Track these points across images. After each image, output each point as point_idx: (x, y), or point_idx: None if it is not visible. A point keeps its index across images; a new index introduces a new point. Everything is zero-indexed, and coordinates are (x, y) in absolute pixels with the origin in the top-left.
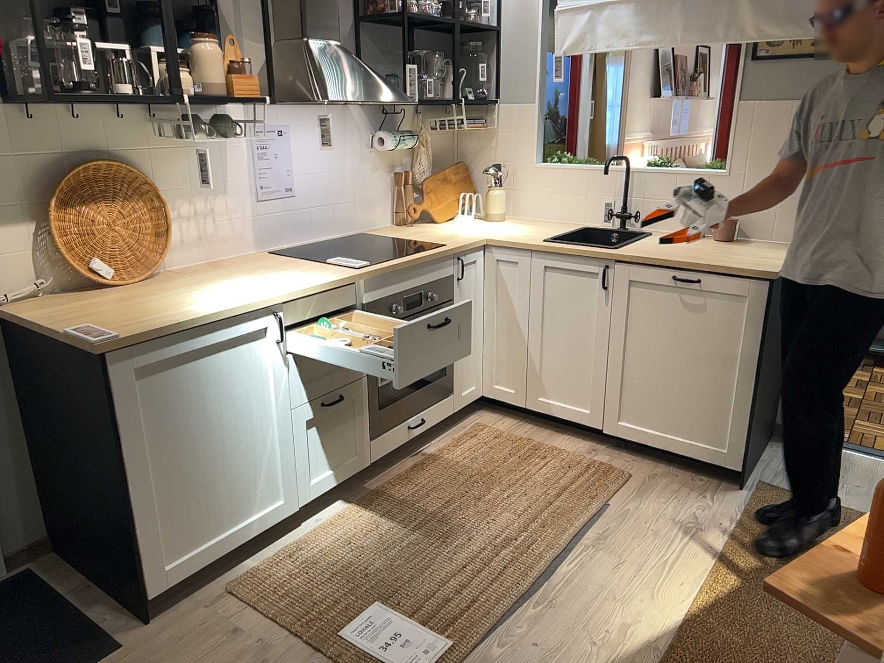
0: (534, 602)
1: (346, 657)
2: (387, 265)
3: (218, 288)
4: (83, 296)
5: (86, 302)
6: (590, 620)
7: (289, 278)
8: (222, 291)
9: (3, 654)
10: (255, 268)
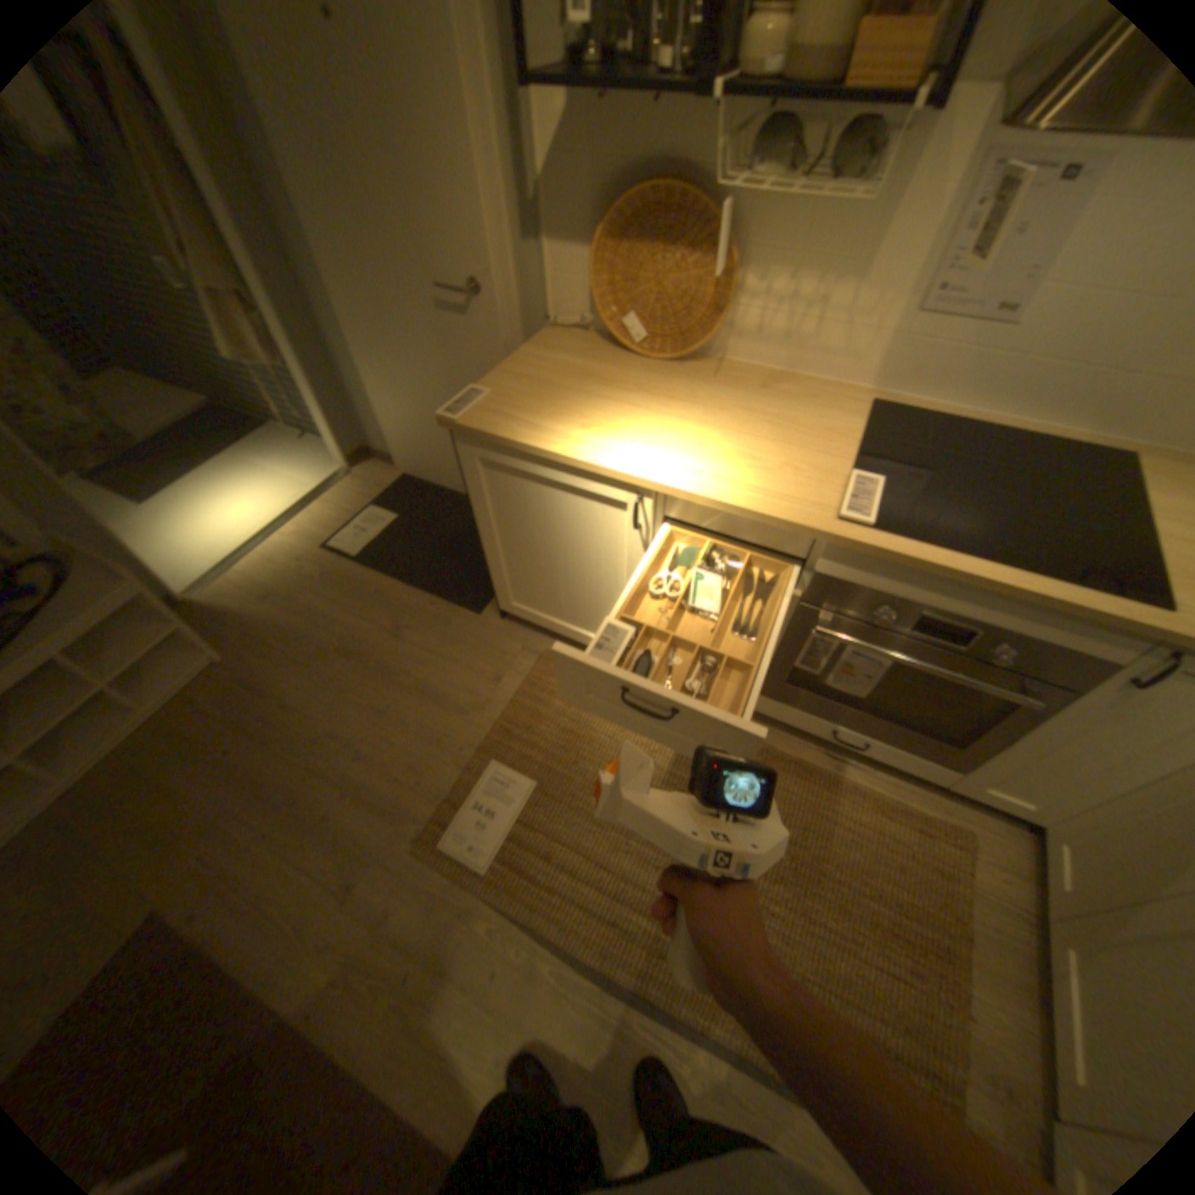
0: (562, 969)
1: (468, 775)
2: (895, 550)
3: (661, 419)
4: (601, 348)
5: (576, 359)
6: (540, 1058)
7: (737, 462)
8: (647, 426)
9: (469, 557)
10: (782, 414)
